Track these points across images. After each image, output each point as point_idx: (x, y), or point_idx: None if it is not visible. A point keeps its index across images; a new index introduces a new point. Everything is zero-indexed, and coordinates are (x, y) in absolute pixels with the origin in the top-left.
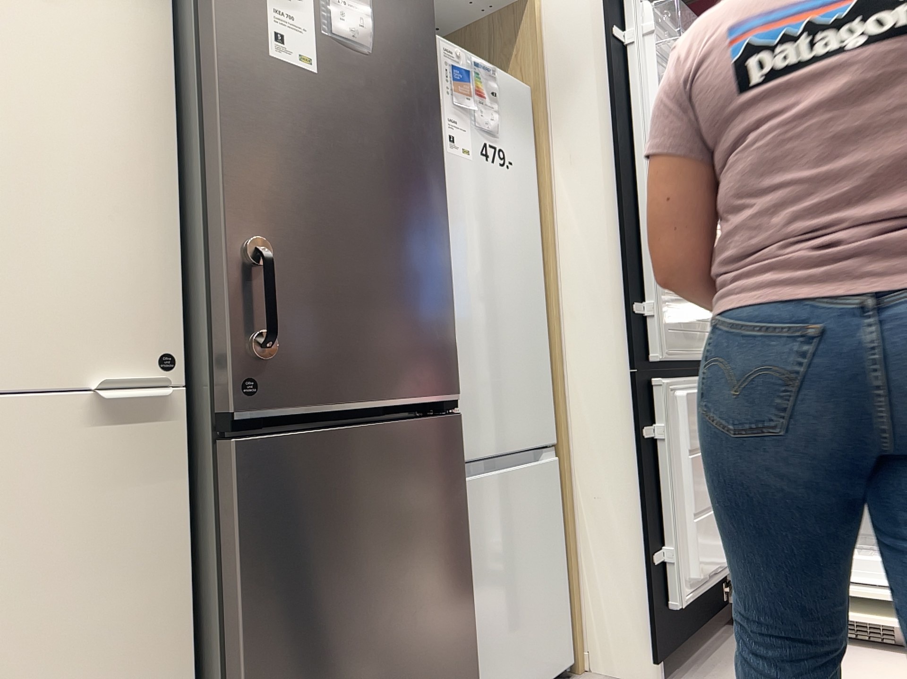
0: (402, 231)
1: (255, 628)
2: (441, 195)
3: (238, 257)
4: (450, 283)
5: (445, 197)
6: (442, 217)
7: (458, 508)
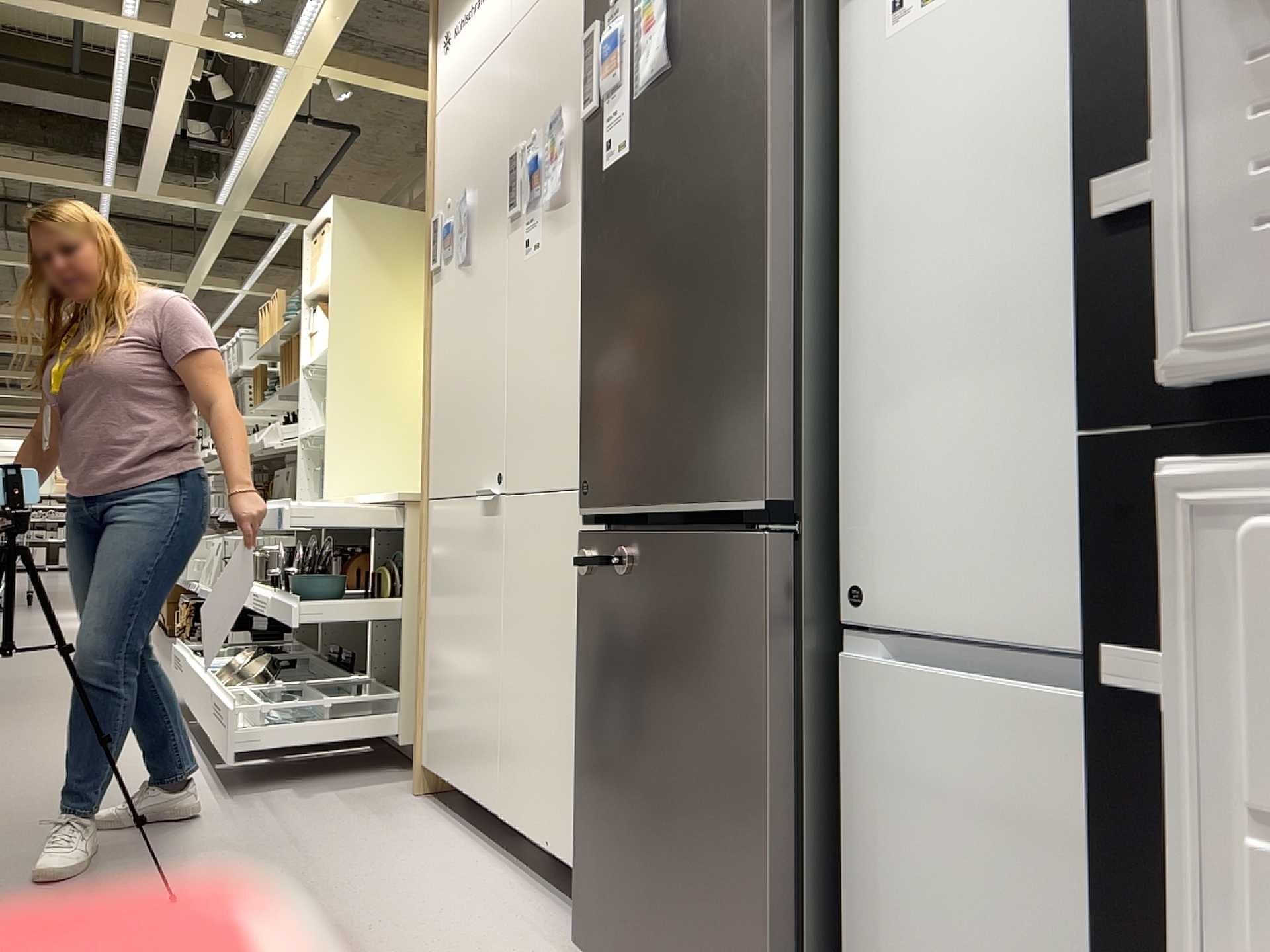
0: (699, 277)
1: (583, 696)
2: (759, 183)
3: (586, 374)
4: (766, 322)
5: (767, 180)
6: (759, 218)
7: (756, 684)
